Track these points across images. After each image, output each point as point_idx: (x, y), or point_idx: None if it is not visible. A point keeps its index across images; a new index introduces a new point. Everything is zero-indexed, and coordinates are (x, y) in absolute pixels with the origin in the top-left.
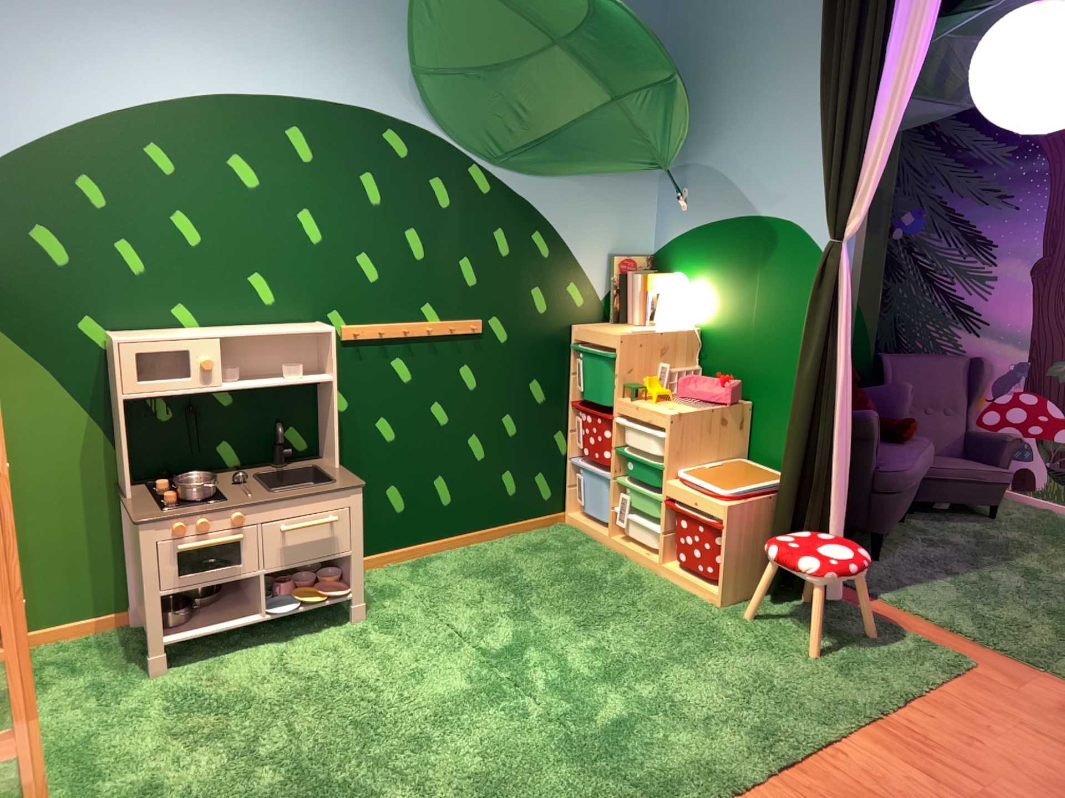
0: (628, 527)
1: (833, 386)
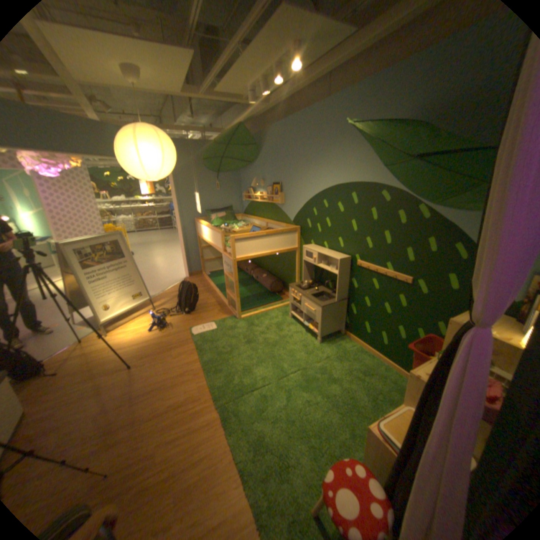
0: None
1: (425, 440)
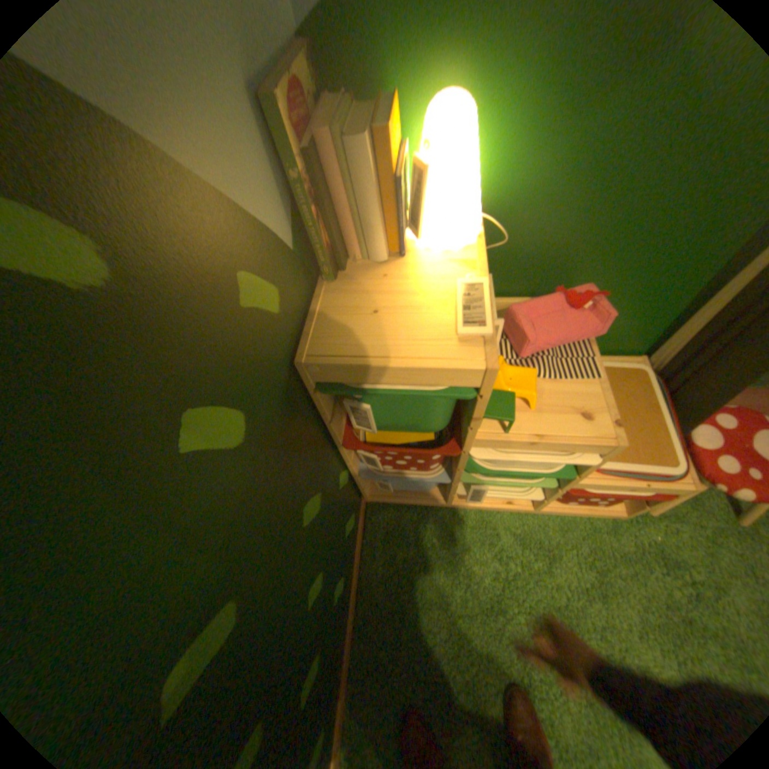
0: (479, 497)
1: None
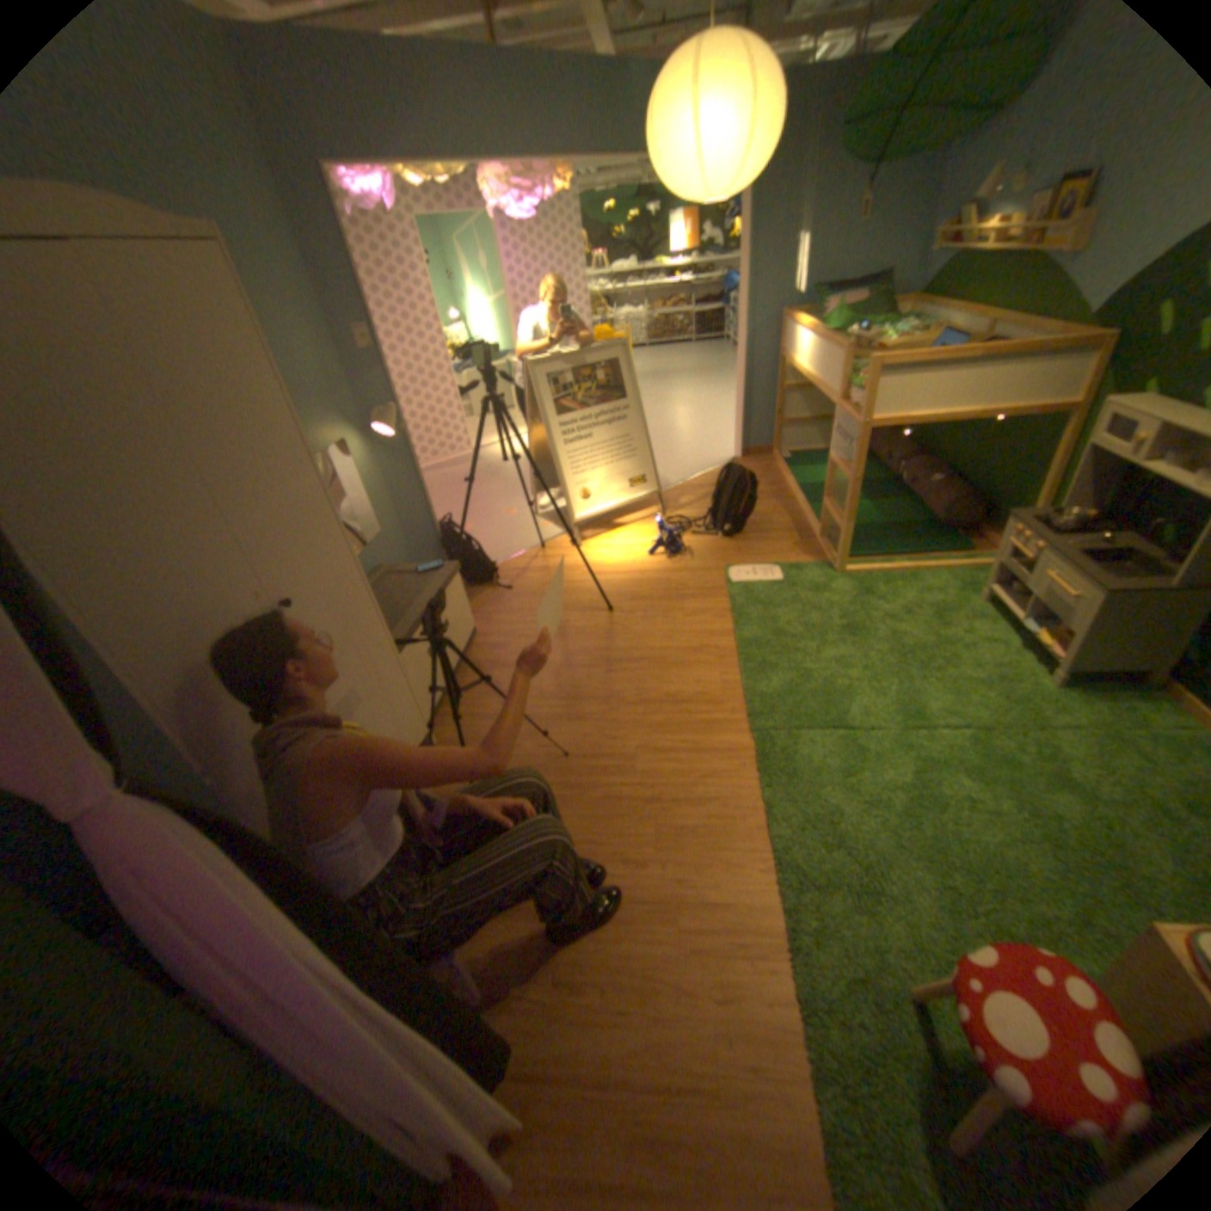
0: None
1: None
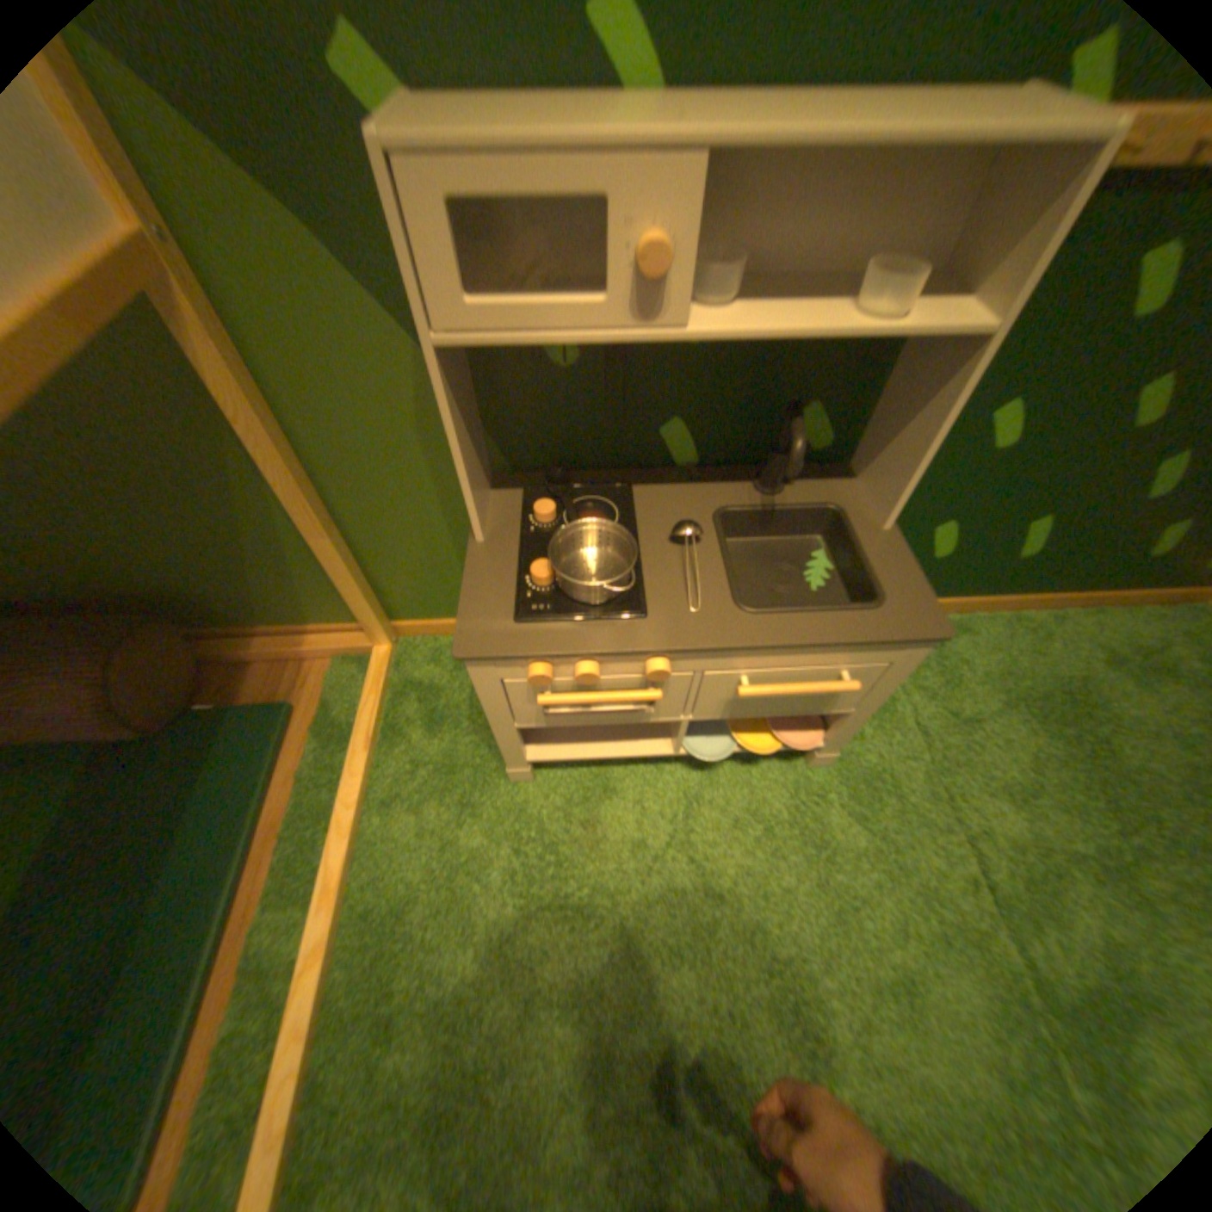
0: None
1: None
